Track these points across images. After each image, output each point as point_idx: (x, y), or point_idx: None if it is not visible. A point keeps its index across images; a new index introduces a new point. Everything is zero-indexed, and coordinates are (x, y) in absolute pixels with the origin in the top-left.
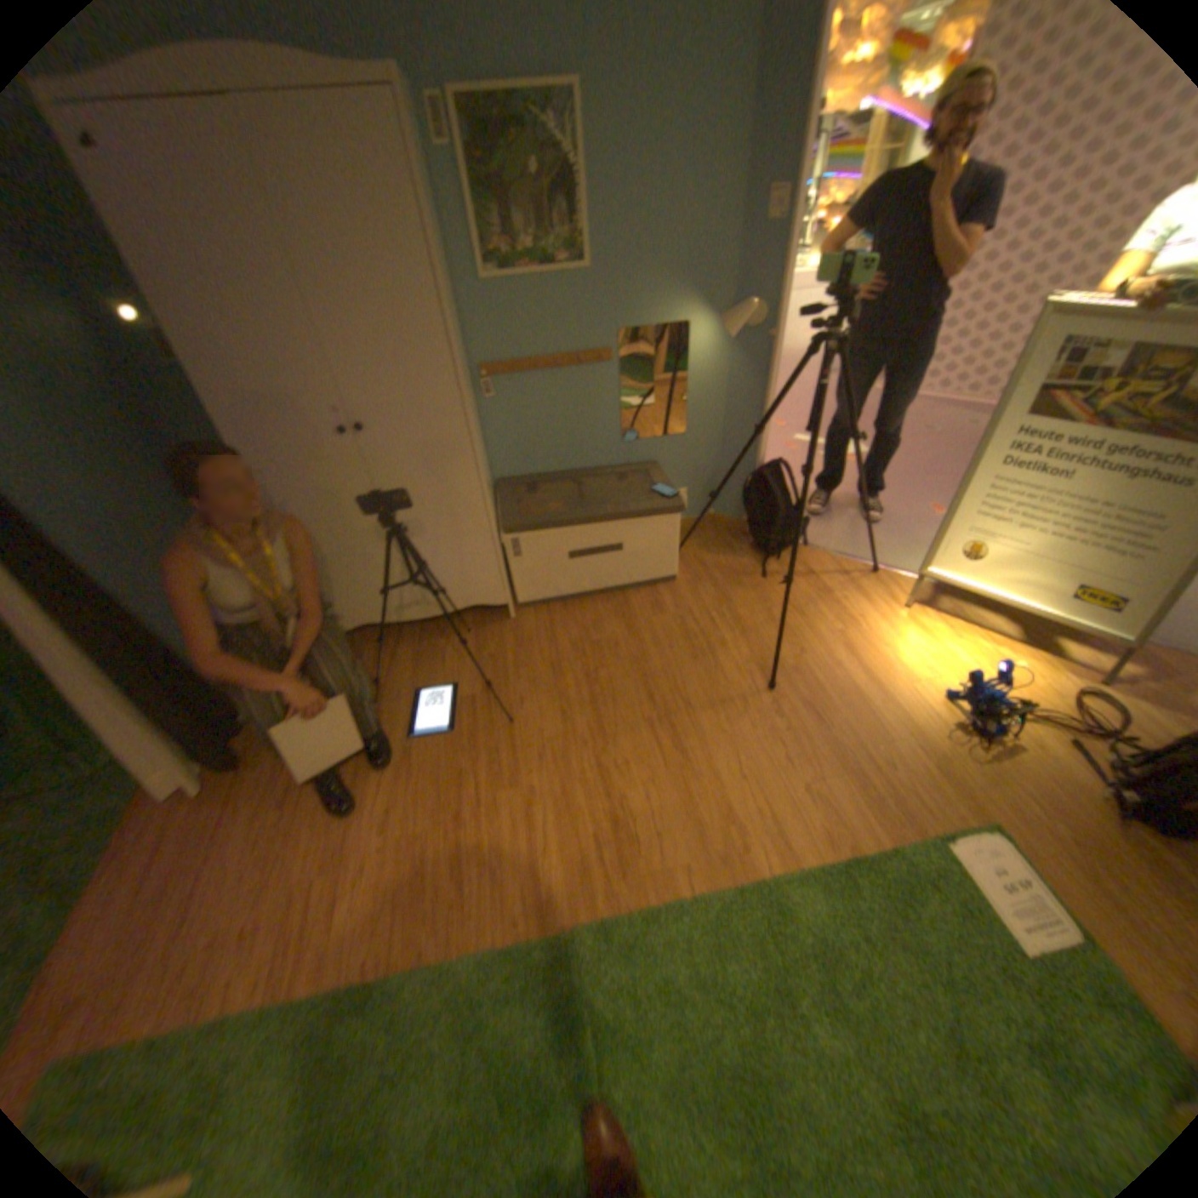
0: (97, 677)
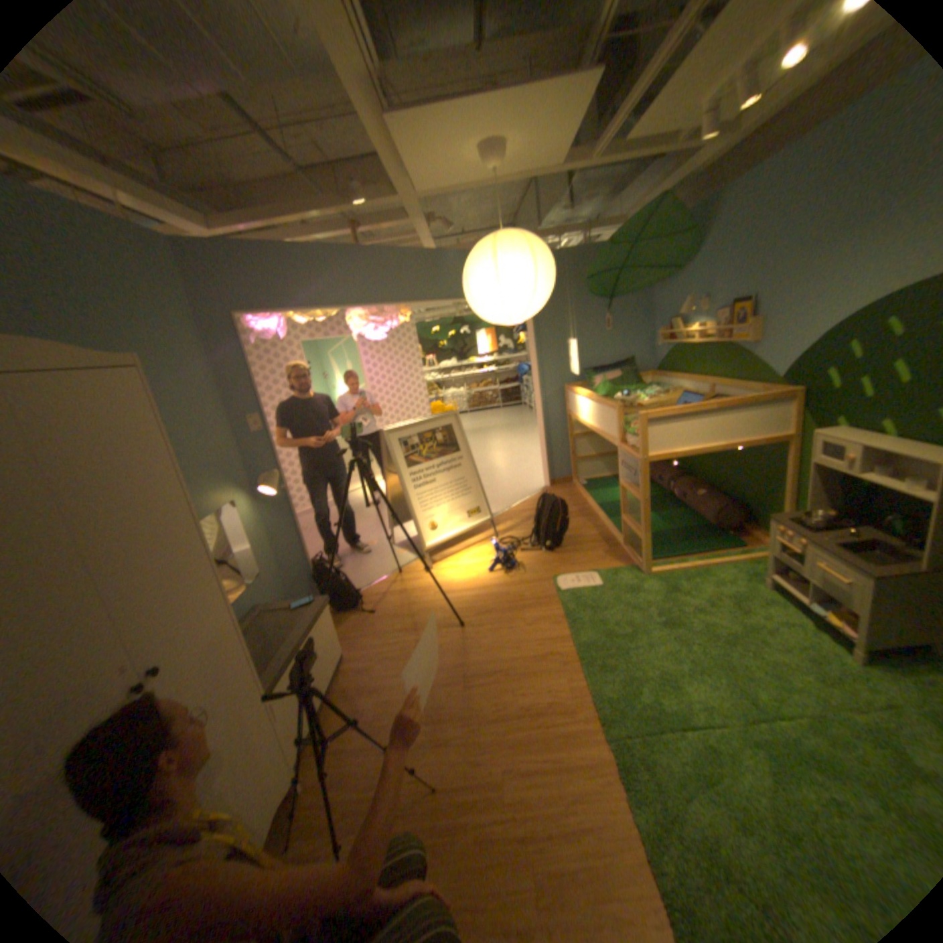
0: None
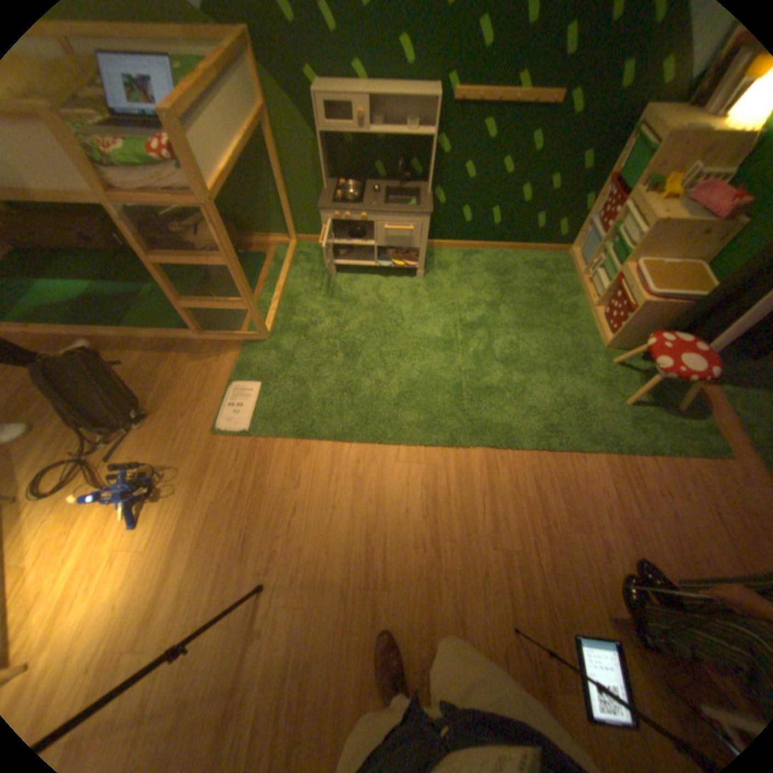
0: None
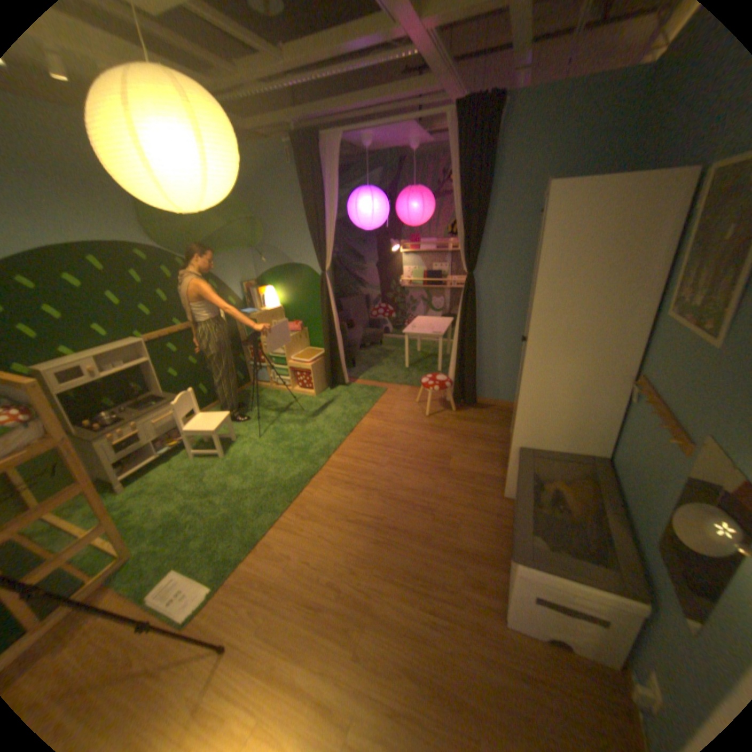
0: (456, 352)
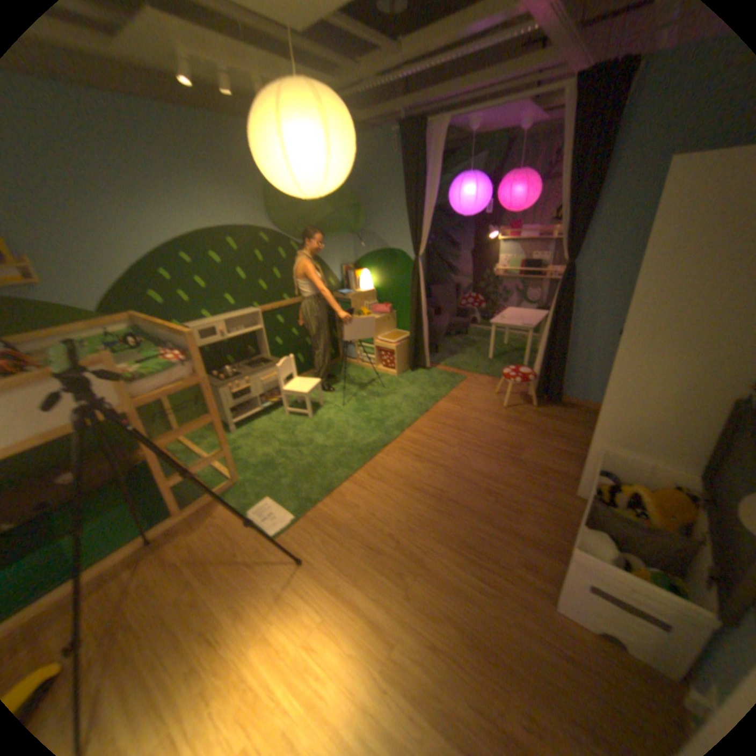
0: (544, 345)
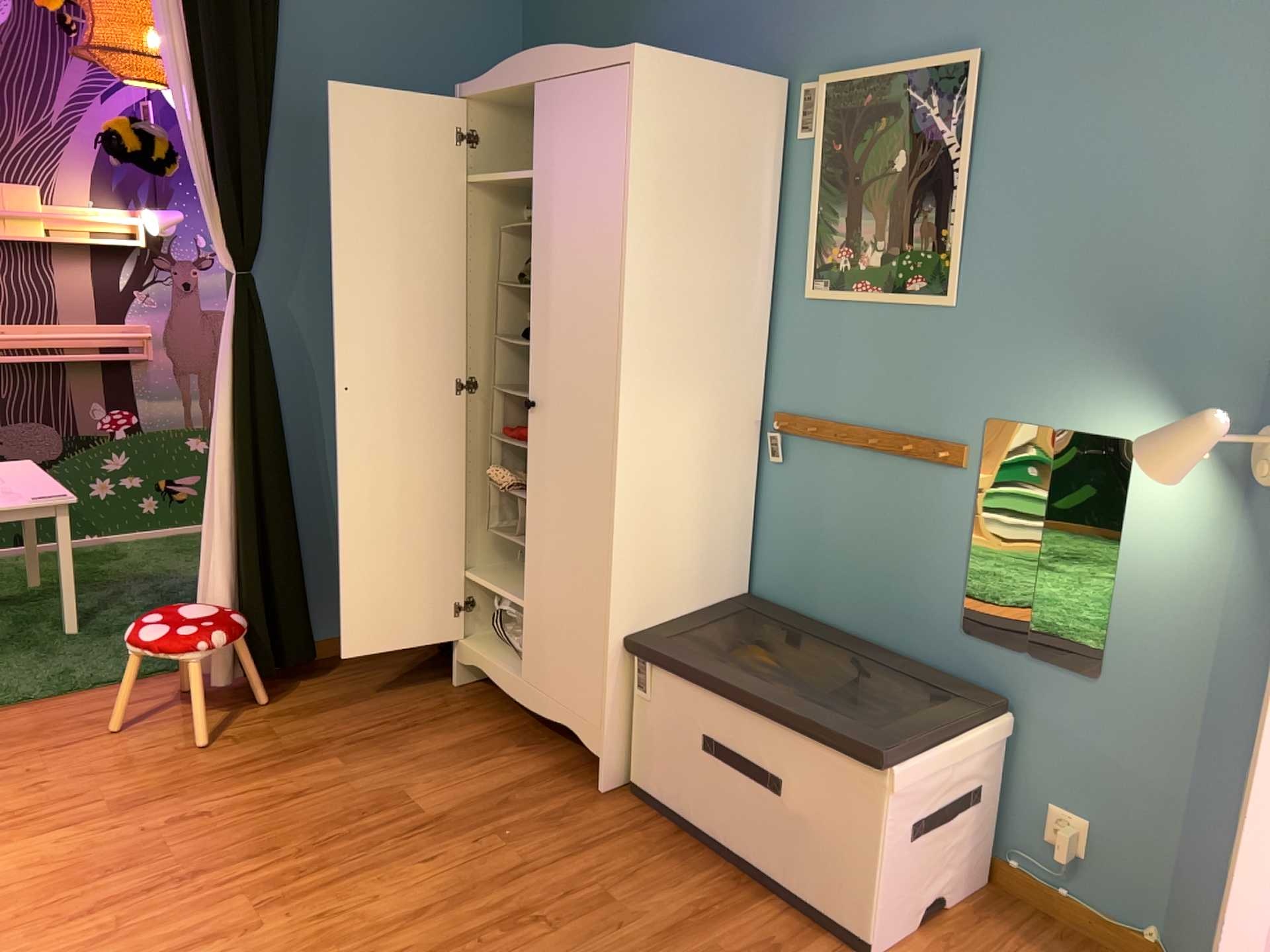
0: (223, 515)
